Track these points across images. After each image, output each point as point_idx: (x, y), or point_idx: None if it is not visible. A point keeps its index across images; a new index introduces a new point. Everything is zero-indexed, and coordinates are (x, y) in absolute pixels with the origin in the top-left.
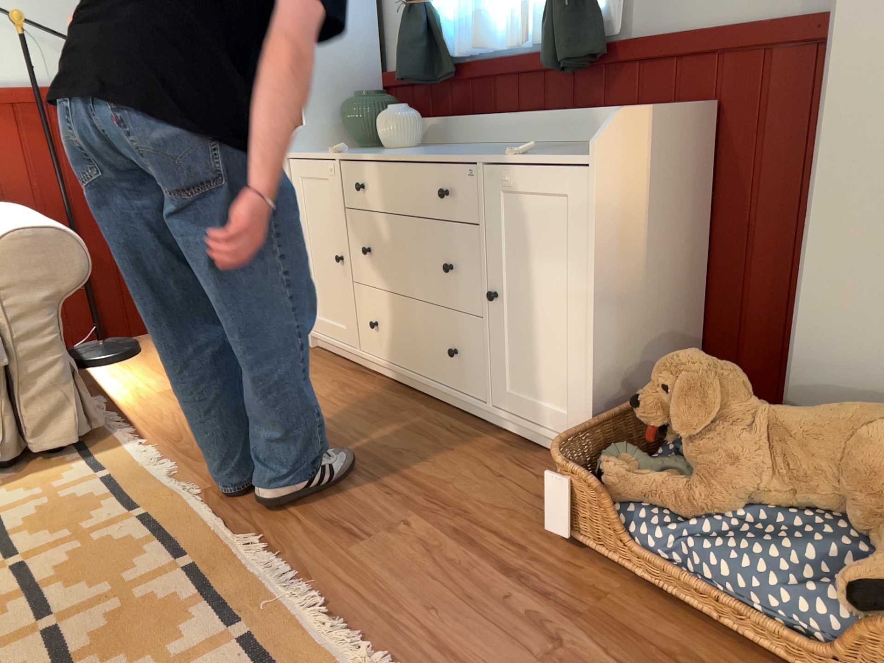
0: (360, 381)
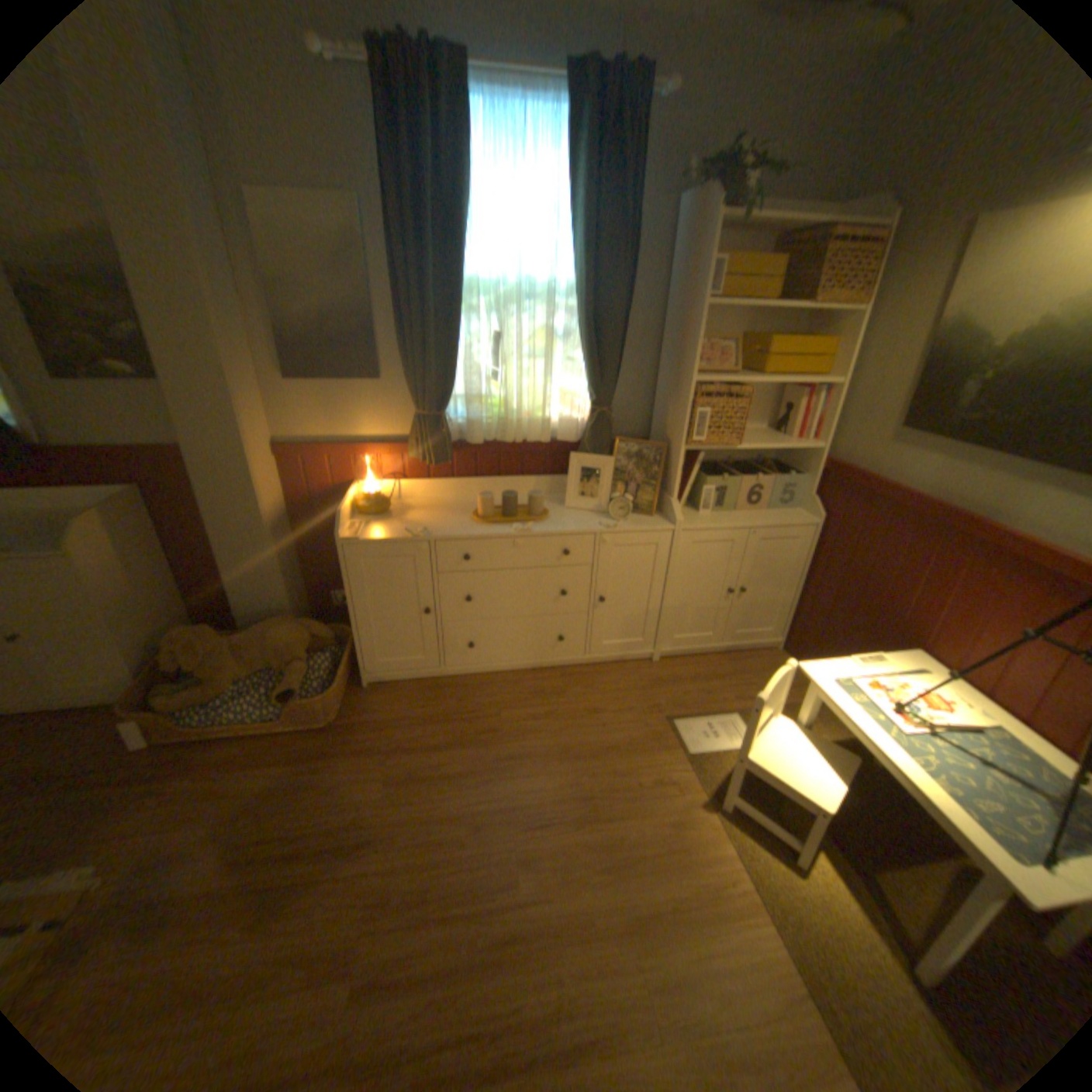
0: None
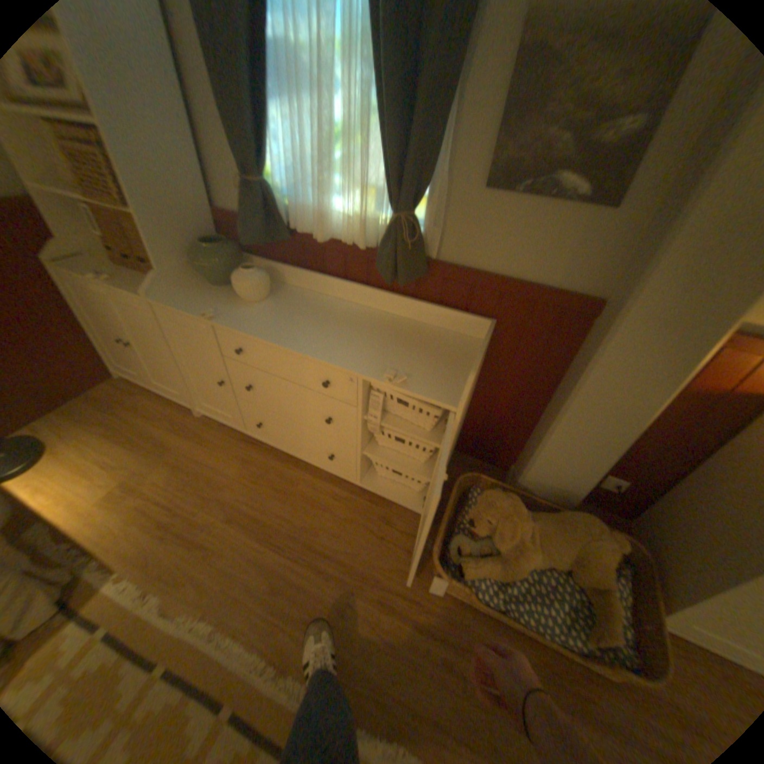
0: (254, 453)
